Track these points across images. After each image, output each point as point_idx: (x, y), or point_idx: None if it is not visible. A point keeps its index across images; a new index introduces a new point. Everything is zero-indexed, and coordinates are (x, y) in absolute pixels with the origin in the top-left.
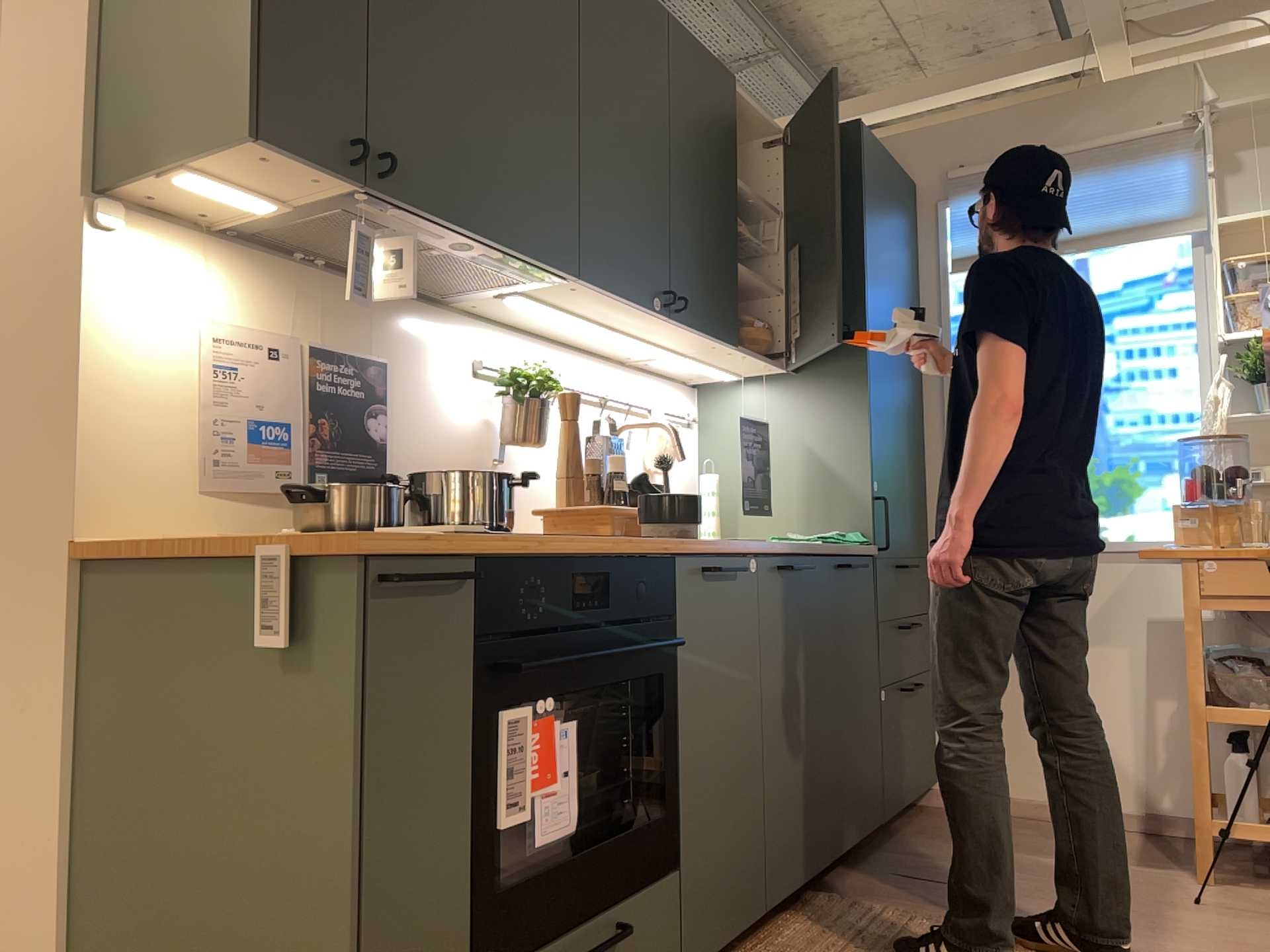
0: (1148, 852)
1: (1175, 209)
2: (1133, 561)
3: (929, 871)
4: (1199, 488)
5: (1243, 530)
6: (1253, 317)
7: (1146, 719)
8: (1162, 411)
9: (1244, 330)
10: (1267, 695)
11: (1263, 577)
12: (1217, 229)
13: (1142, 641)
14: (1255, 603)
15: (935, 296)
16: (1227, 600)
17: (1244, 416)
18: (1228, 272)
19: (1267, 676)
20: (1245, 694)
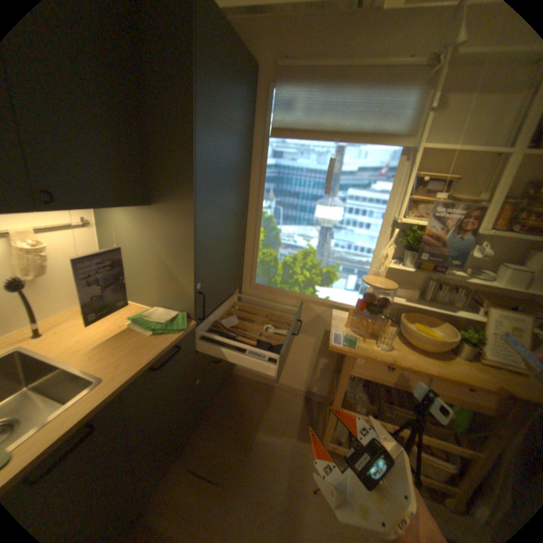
0: (303, 422)
1: (403, 127)
2: (326, 307)
3: (207, 464)
4: (365, 302)
5: (379, 329)
6: (421, 211)
7: (315, 364)
8: (358, 244)
9: (413, 217)
10: (366, 407)
11: (384, 372)
12: (422, 148)
13: (321, 337)
14: (376, 379)
15: (261, 149)
16: (363, 375)
17: (397, 267)
18: (418, 179)
19: (368, 394)
20: (357, 403)
